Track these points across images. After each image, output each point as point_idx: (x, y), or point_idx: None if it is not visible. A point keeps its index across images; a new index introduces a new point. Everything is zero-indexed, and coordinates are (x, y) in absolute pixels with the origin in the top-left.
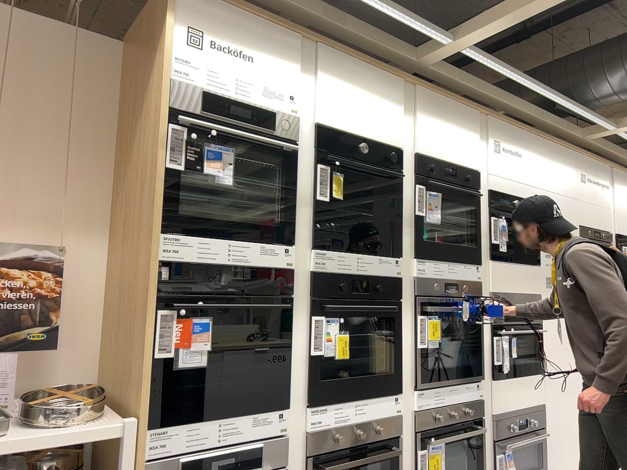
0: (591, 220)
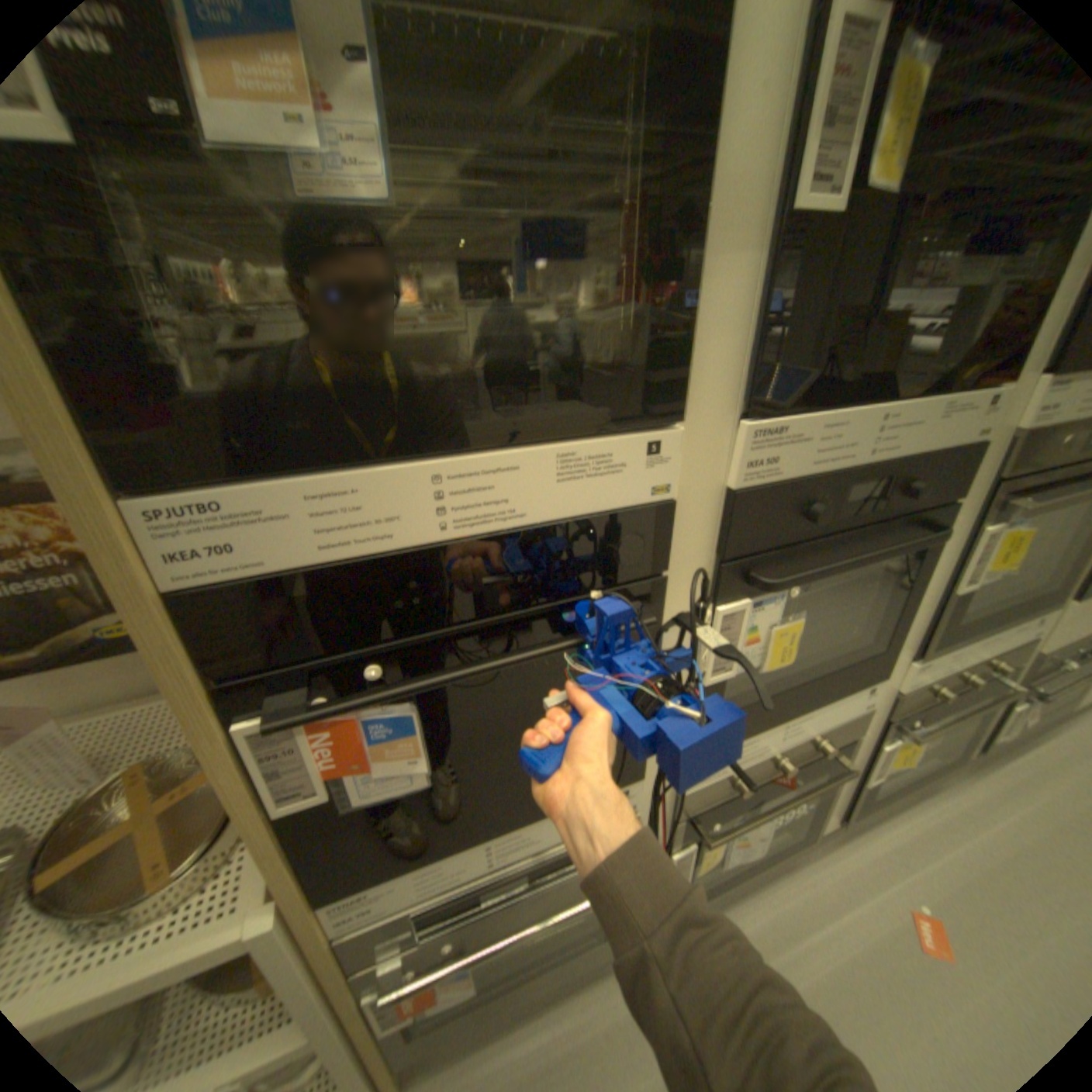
0: None
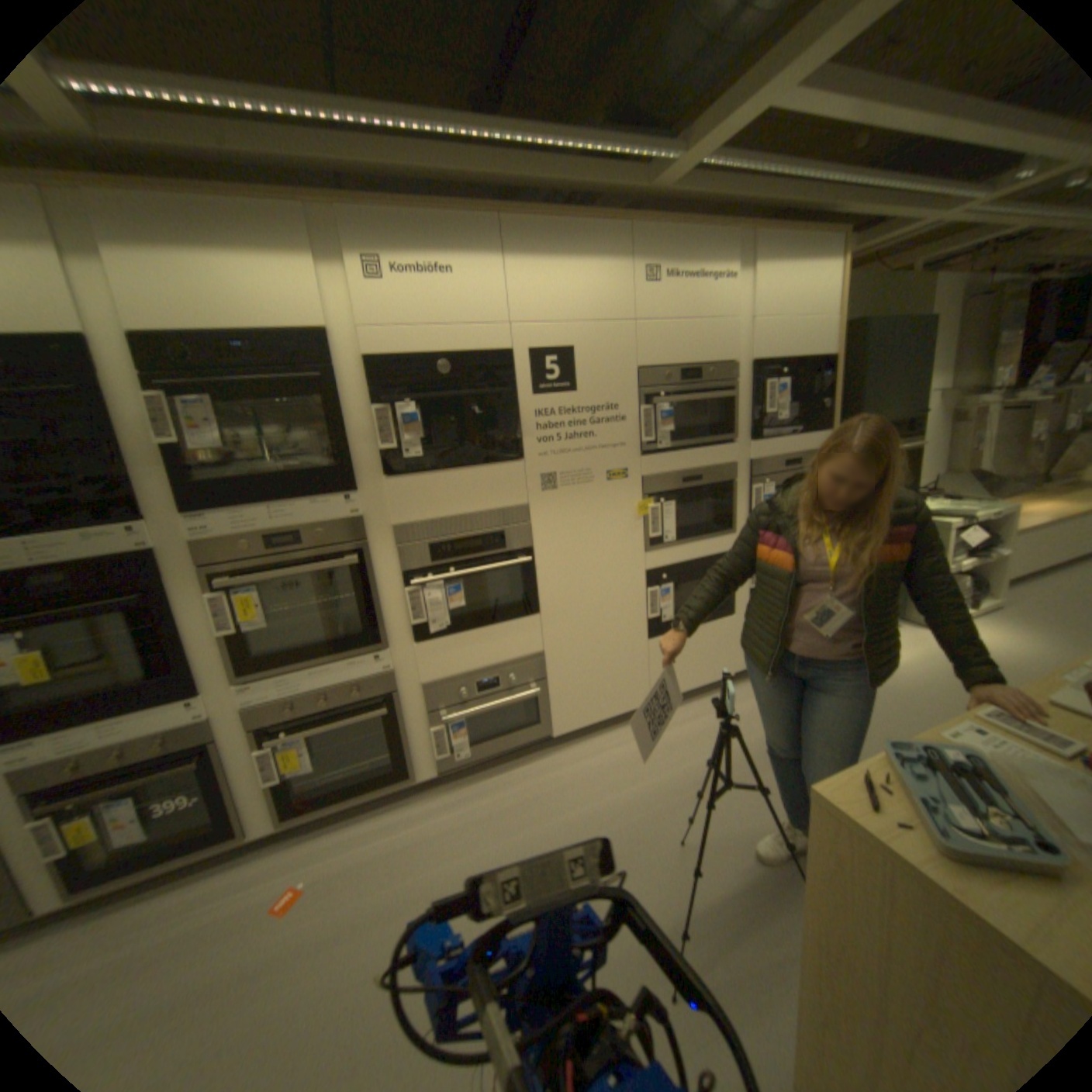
0: (679, 351)
